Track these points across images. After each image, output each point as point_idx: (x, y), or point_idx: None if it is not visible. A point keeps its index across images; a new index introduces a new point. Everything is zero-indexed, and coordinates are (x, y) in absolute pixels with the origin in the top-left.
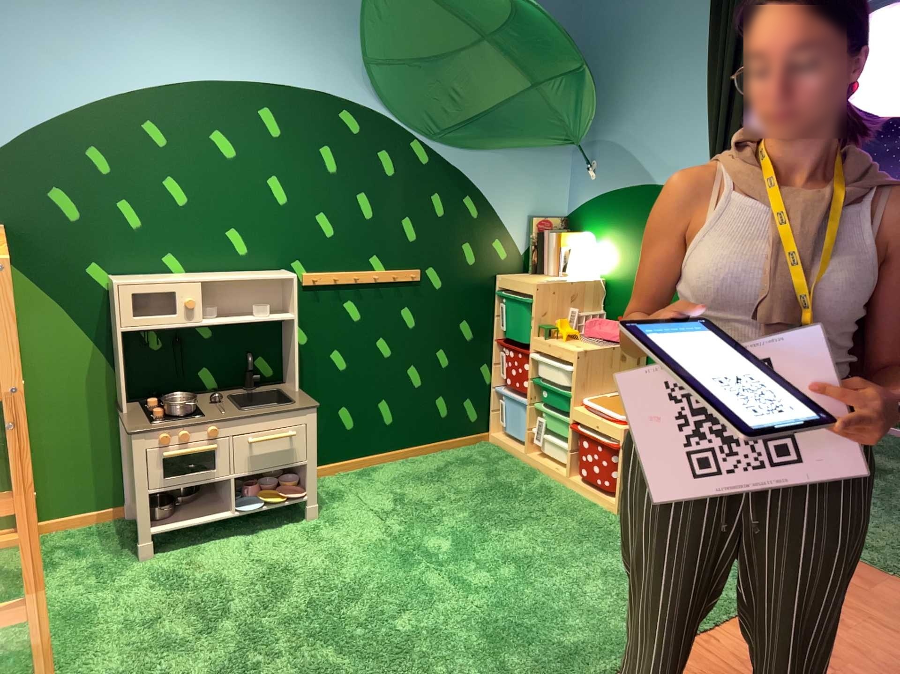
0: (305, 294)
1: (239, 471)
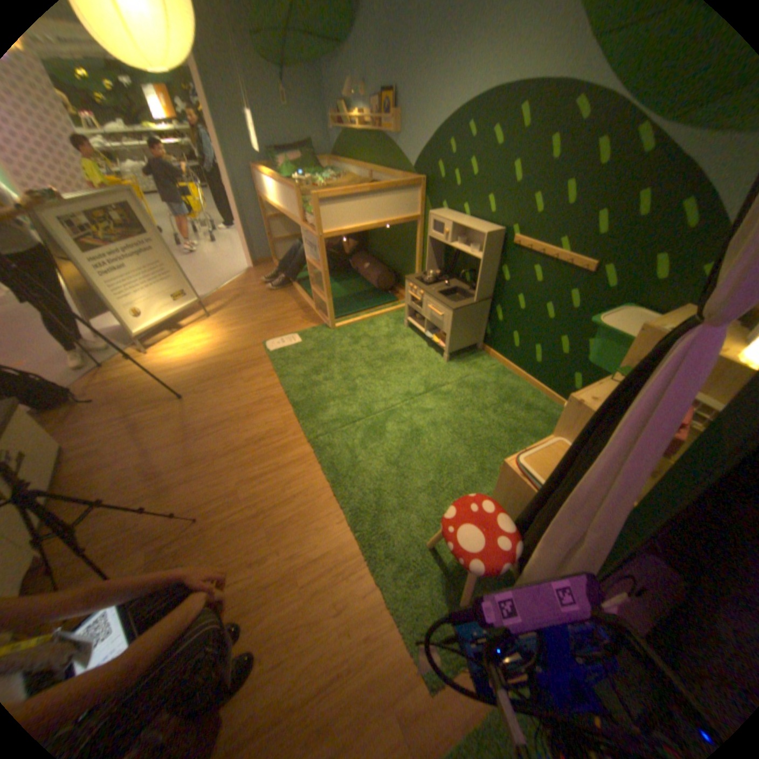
0: (513, 250)
1: (425, 318)
